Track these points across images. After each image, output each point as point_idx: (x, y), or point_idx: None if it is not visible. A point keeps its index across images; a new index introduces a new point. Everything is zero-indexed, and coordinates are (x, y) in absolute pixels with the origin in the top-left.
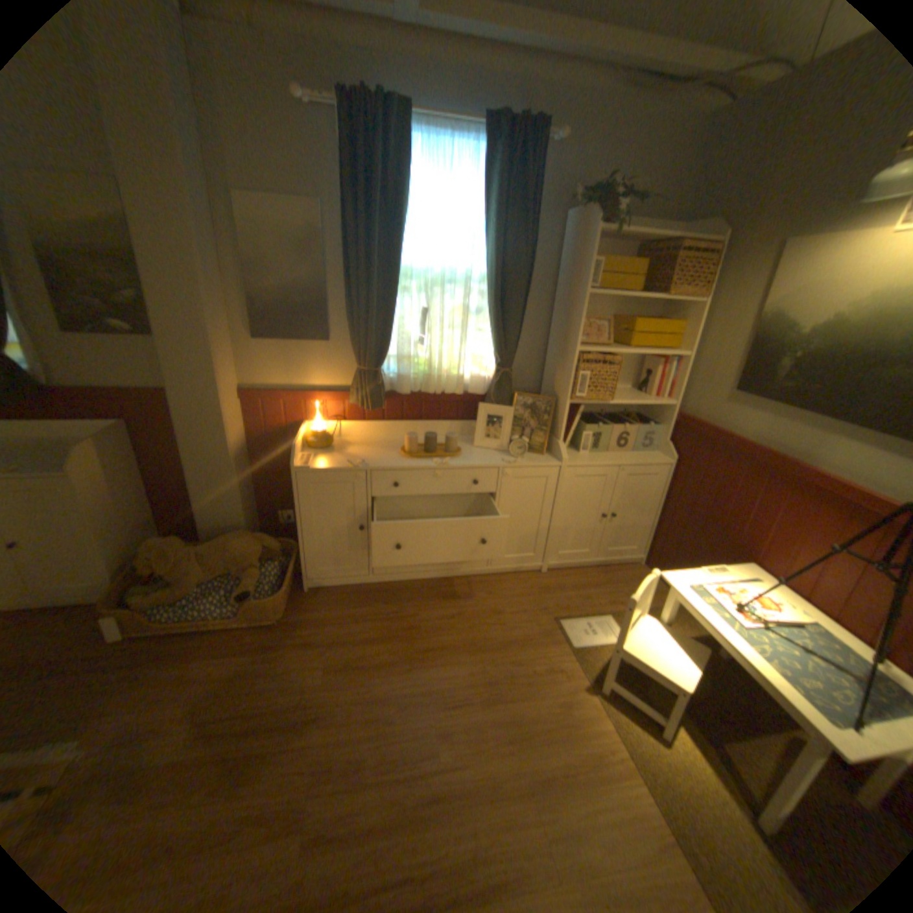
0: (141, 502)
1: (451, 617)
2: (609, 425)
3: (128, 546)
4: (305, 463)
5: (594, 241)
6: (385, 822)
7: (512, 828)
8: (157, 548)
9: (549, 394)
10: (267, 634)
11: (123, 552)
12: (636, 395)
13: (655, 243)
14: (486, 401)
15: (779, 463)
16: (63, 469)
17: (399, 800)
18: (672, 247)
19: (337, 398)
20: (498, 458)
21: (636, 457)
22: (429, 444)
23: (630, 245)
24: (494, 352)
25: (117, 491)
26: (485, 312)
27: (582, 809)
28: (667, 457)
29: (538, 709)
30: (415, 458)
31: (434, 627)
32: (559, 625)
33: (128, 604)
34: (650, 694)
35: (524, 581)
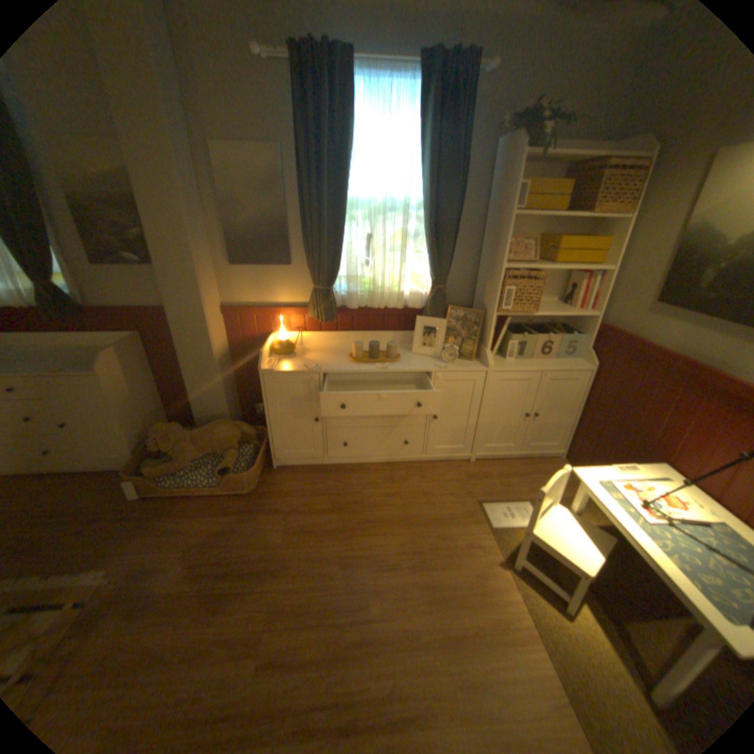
0: (153, 395)
1: (389, 496)
2: (534, 335)
3: (144, 428)
4: (271, 367)
5: (520, 165)
6: (321, 657)
7: (425, 674)
8: (162, 431)
9: (480, 308)
10: (243, 501)
11: (140, 433)
12: (561, 307)
13: (583, 163)
14: (423, 314)
15: (696, 371)
16: (93, 370)
17: (334, 641)
18: (598, 167)
19: (298, 313)
20: (431, 364)
21: (559, 364)
22: (374, 351)
23: (559, 167)
24: (429, 271)
25: (135, 387)
26: (422, 236)
27: (487, 665)
28: (588, 364)
29: (457, 578)
30: (360, 363)
31: (374, 503)
32: (481, 507)
33: (141, 473)
34: (559, 573)
35: (455, 469)
